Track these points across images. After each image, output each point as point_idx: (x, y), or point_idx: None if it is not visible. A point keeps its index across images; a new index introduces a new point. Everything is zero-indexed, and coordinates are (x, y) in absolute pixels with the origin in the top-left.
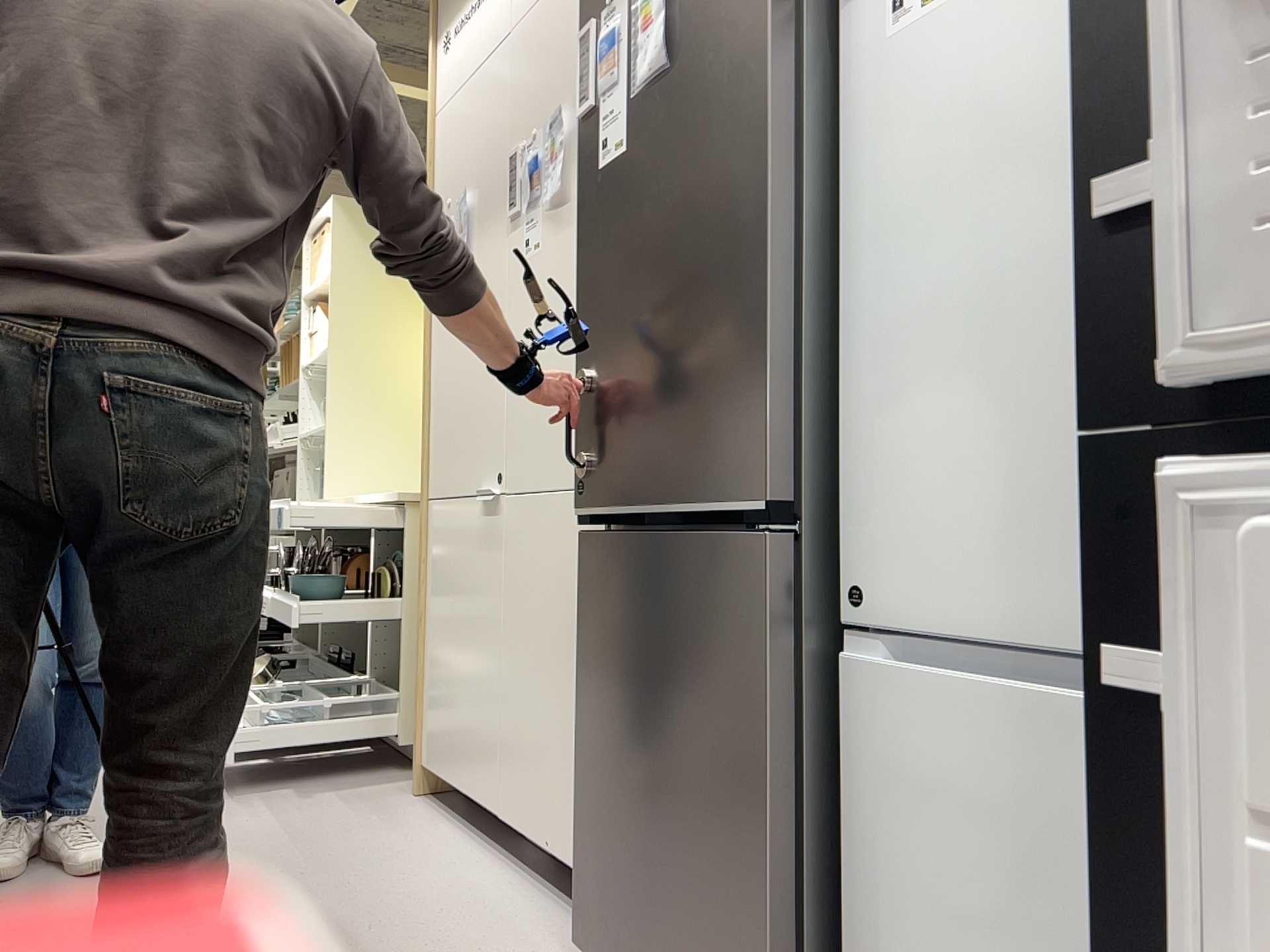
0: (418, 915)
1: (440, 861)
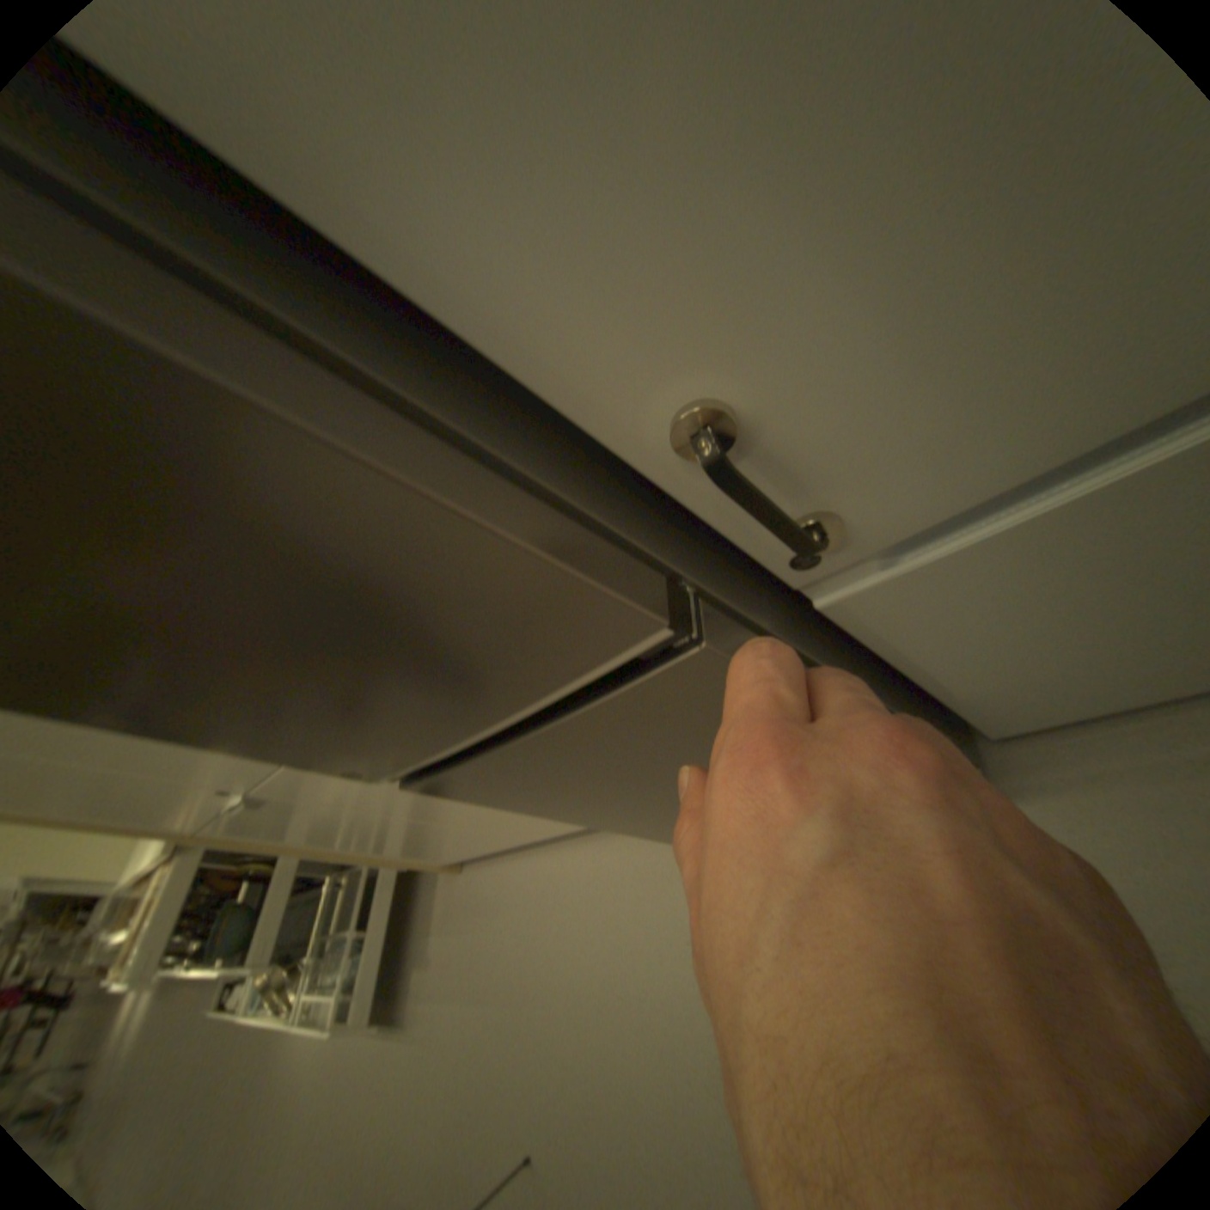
0: (611, 941)
1: (548, 889)
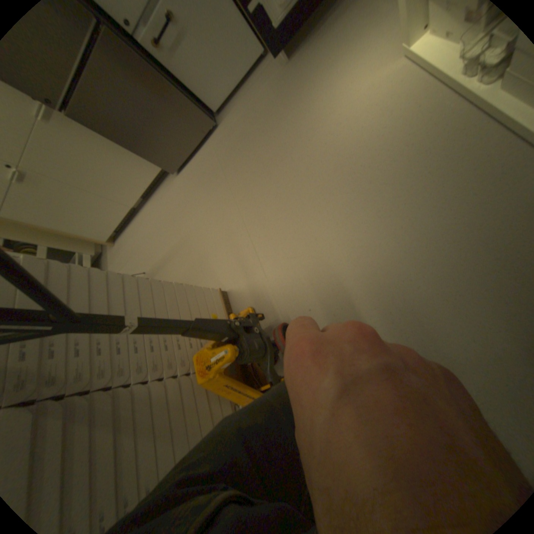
0: (157, 216)
1: (141, 223)
